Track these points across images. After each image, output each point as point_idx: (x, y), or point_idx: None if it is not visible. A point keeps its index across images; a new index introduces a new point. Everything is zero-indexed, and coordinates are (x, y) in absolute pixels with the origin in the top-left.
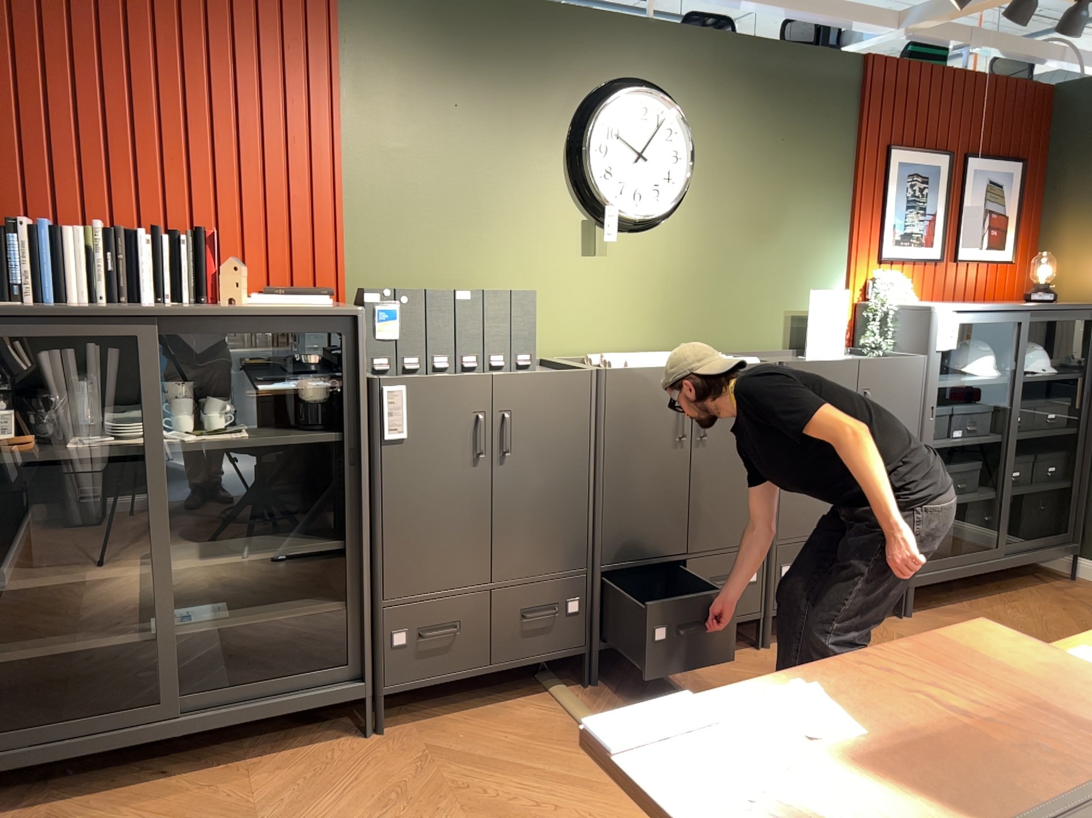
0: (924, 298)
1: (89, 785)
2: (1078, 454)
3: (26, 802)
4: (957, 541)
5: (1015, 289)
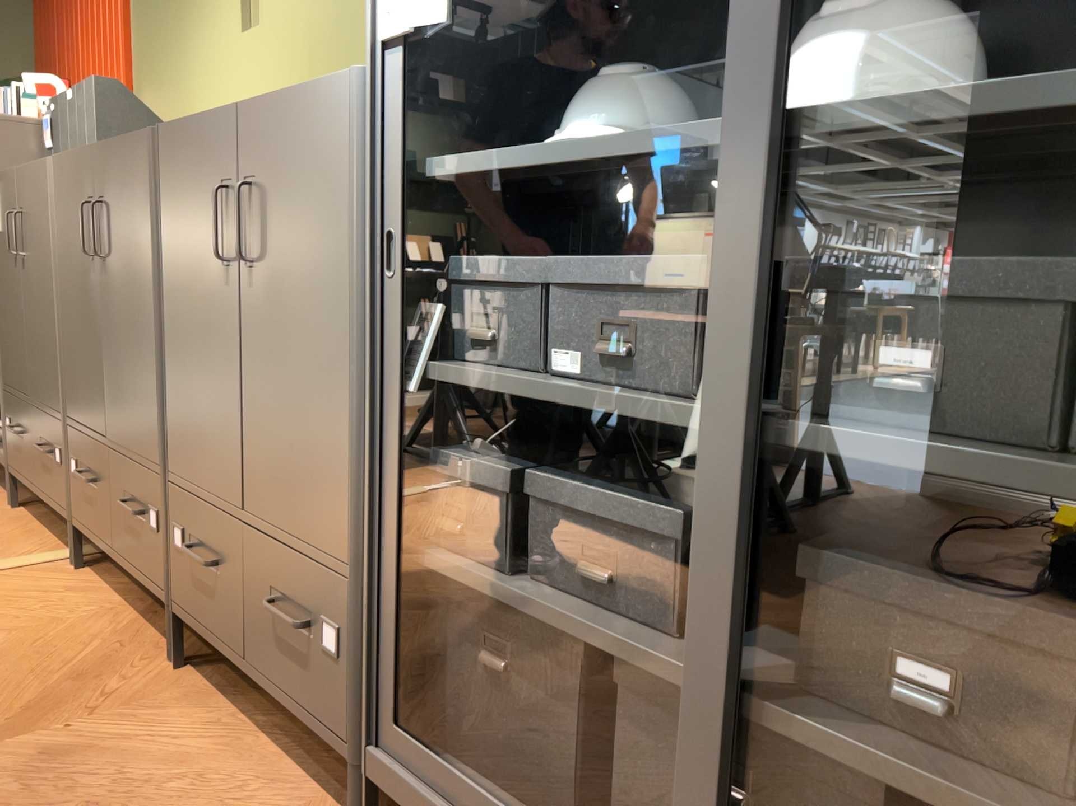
0: None
1: None
2: None
3: None
4: None
5: None
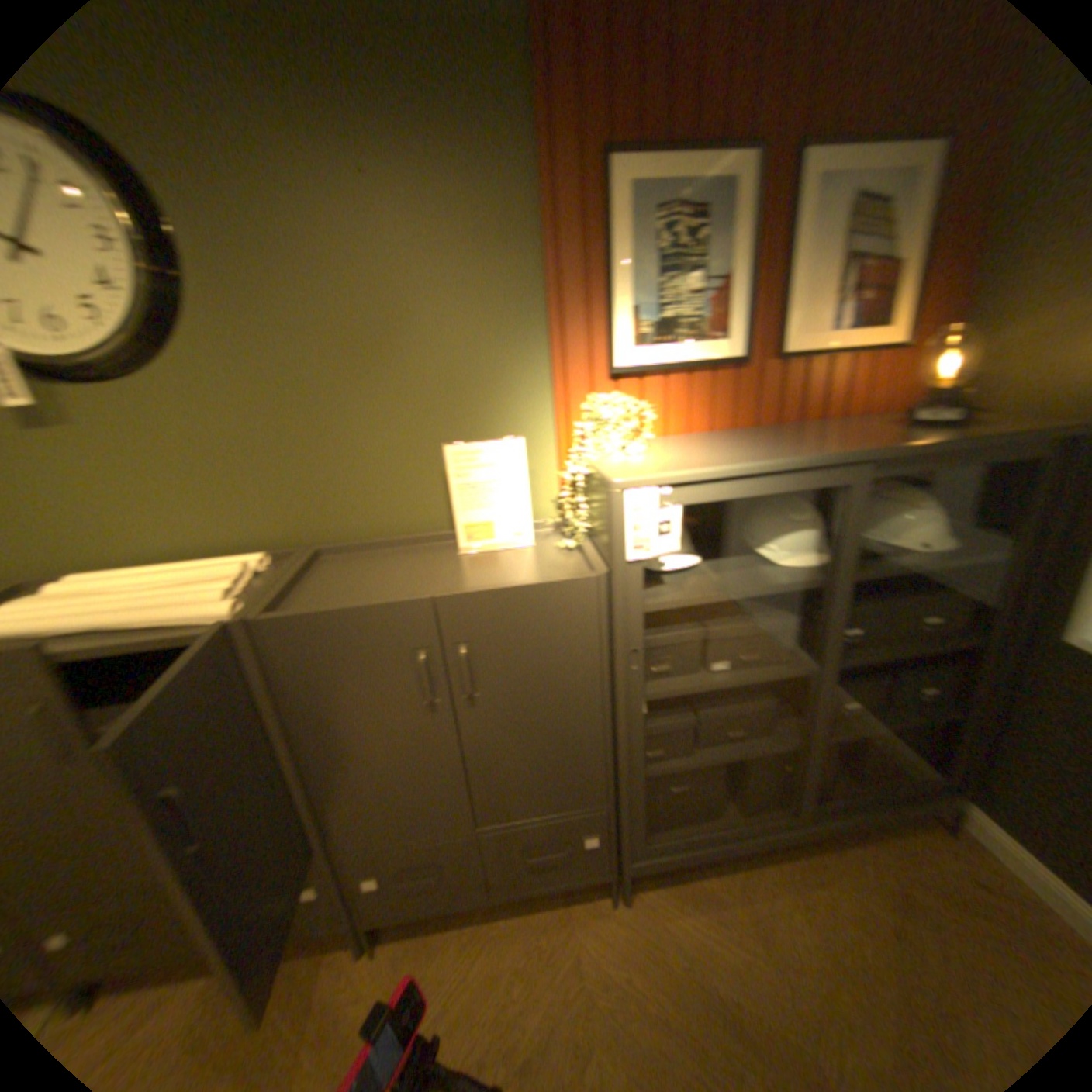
0: (714, 424)
1: None
2: (984, 675)
3: None
4: (739, 788)
5: (915, 388)
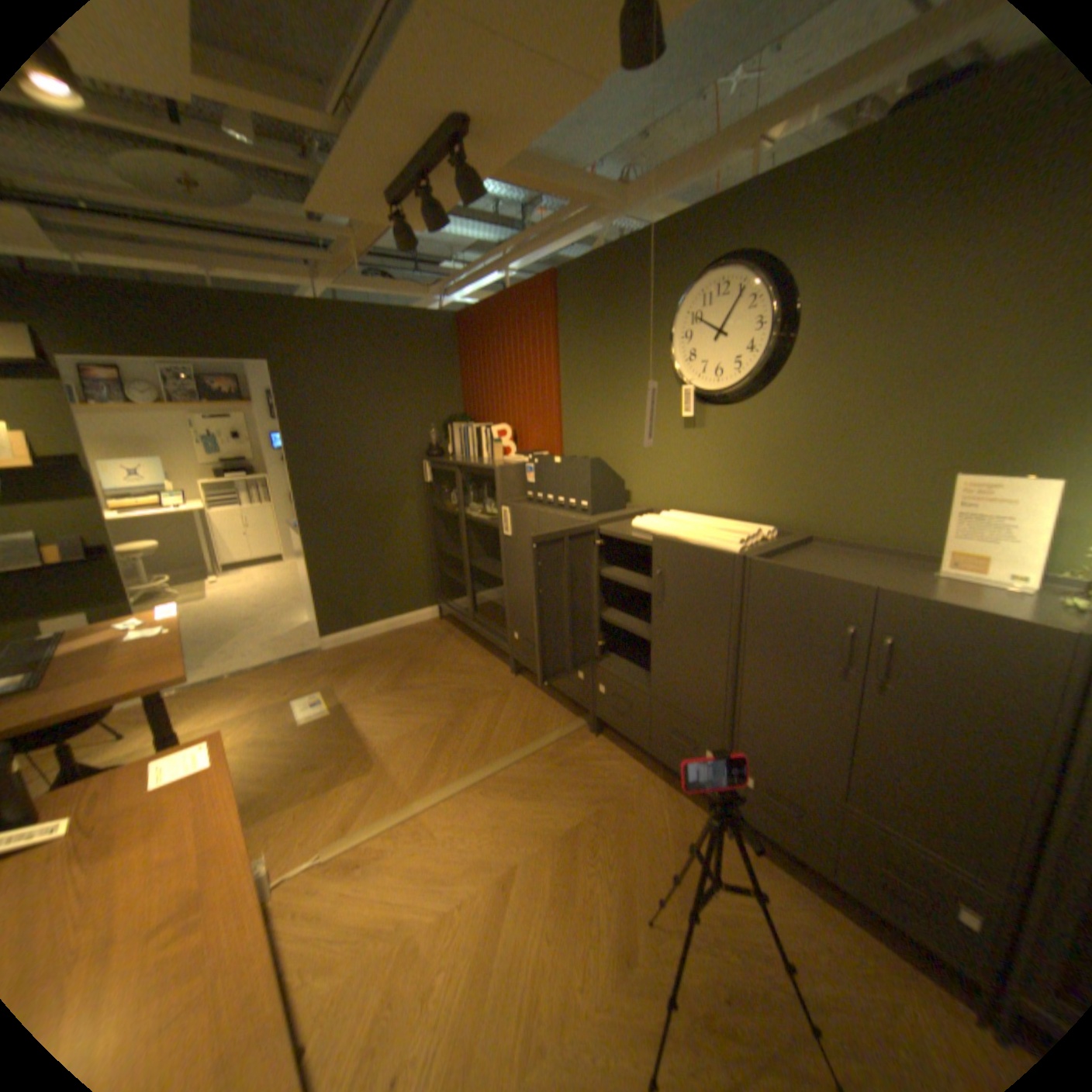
0: None
1: (468, 633)
2: None
3: (458, 627)
4: None
5: None
